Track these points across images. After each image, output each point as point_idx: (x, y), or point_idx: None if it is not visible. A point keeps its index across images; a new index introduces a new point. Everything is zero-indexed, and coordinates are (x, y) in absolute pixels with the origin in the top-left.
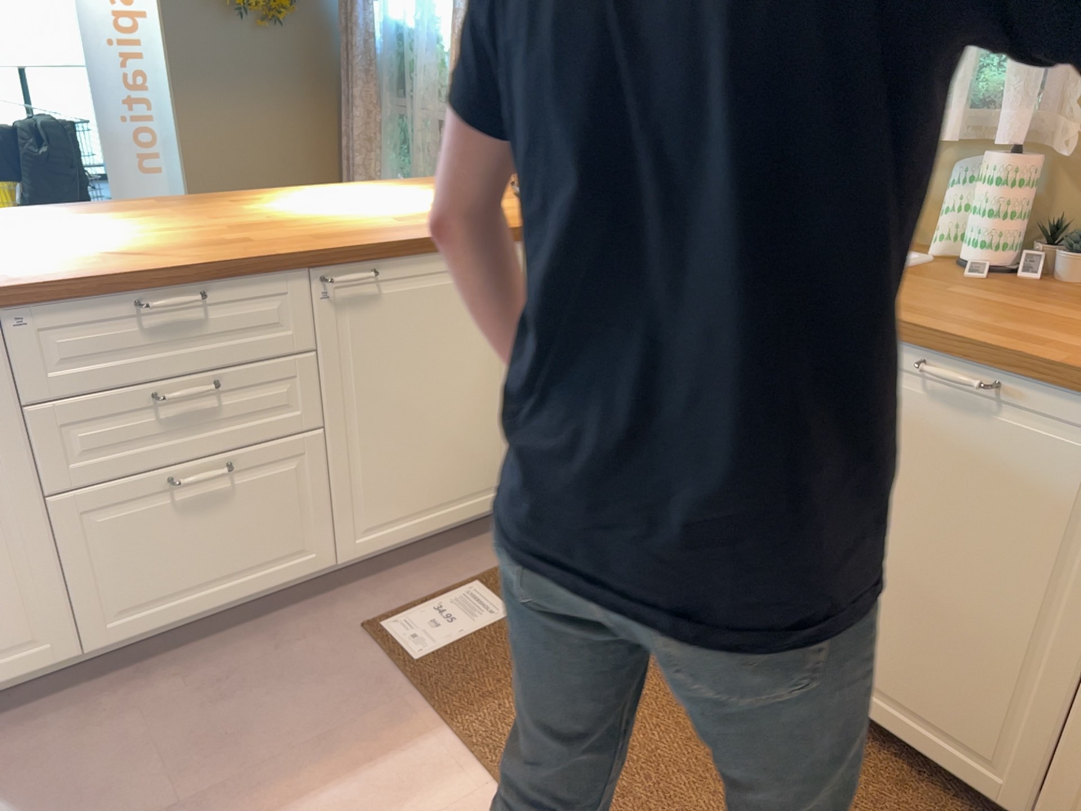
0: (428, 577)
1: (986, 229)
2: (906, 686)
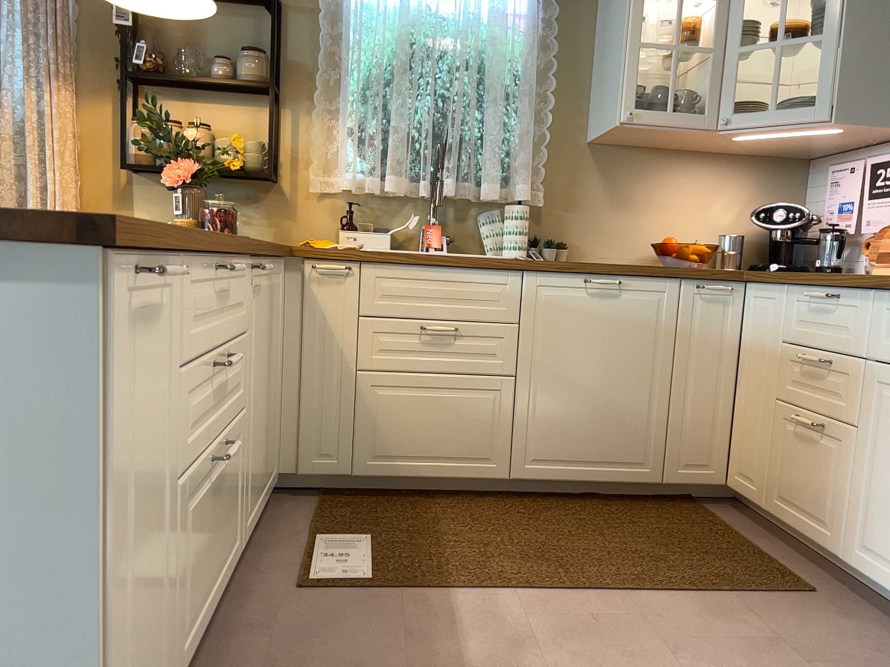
0: (277, 550)
1: (521, 238)
2: (599, 450)
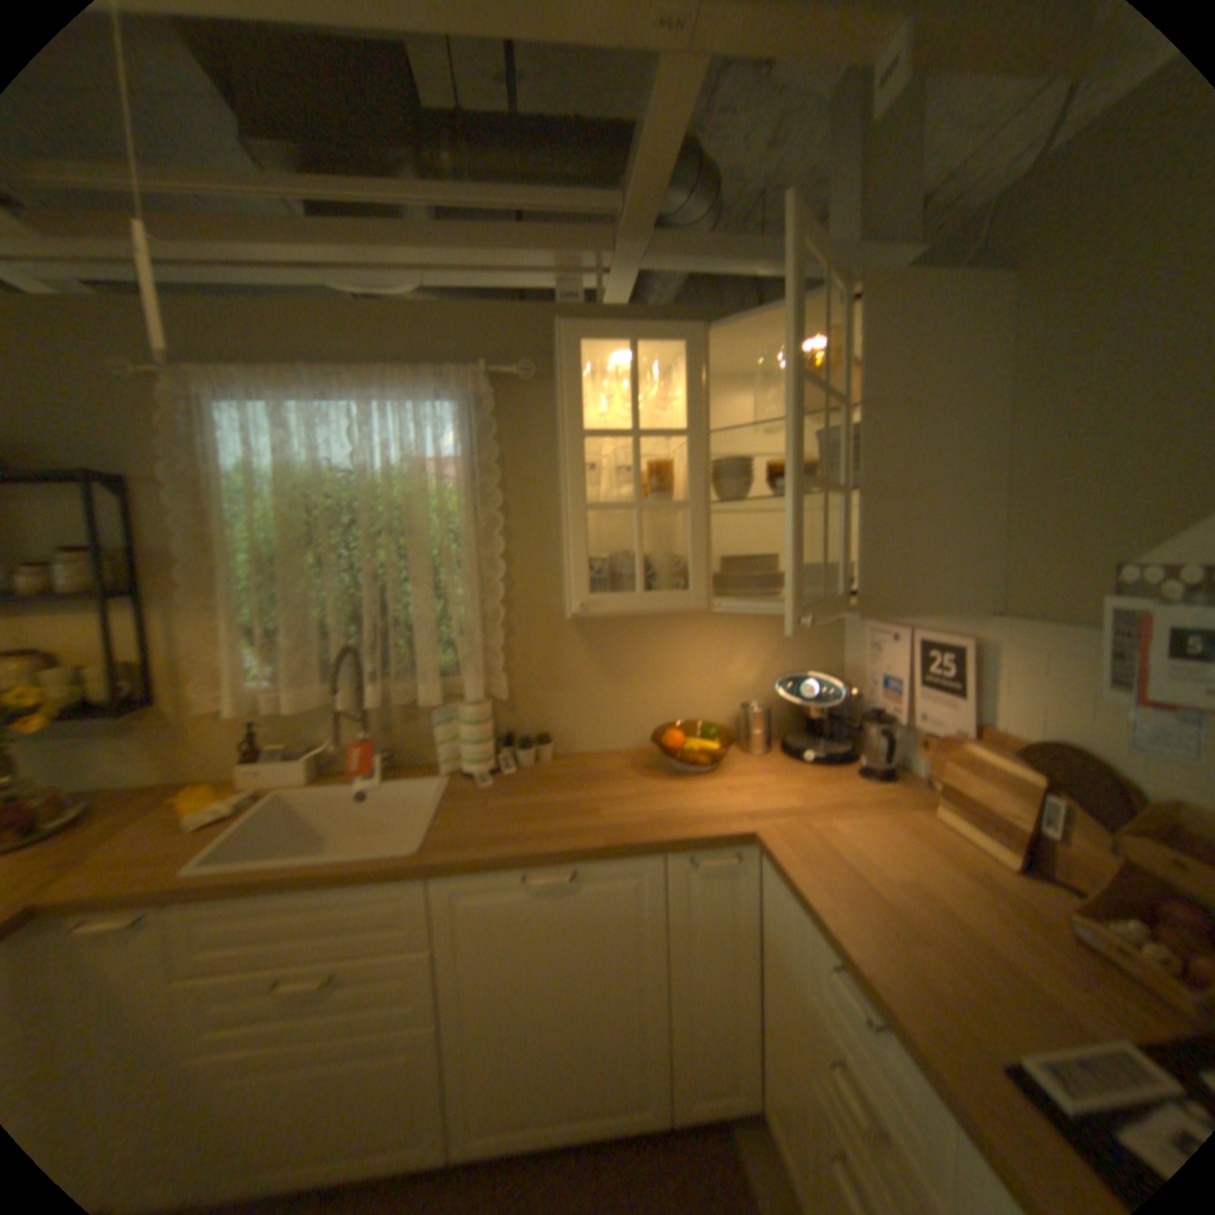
0: None
1: (476, 753)
2: (573, 1105)
